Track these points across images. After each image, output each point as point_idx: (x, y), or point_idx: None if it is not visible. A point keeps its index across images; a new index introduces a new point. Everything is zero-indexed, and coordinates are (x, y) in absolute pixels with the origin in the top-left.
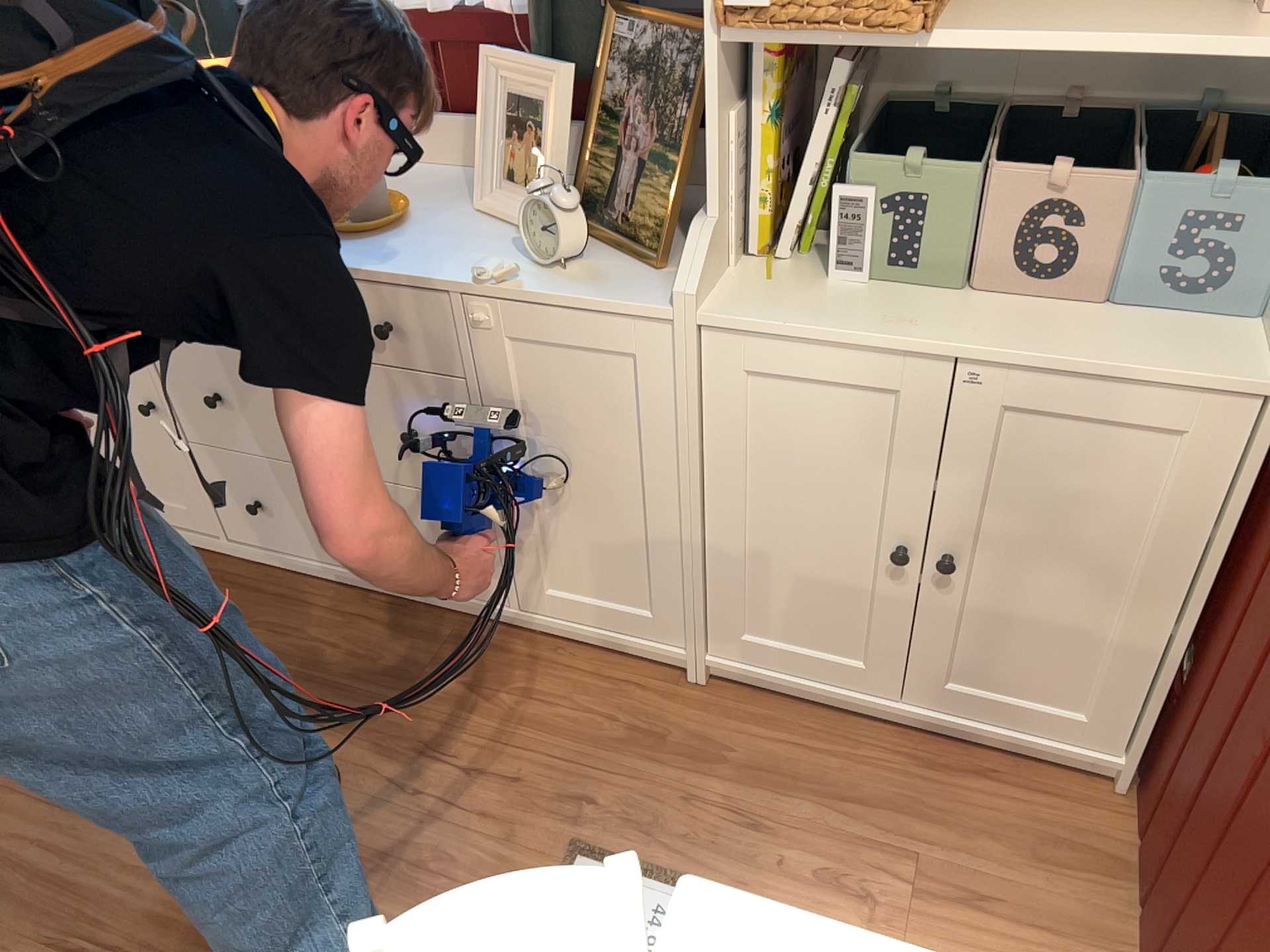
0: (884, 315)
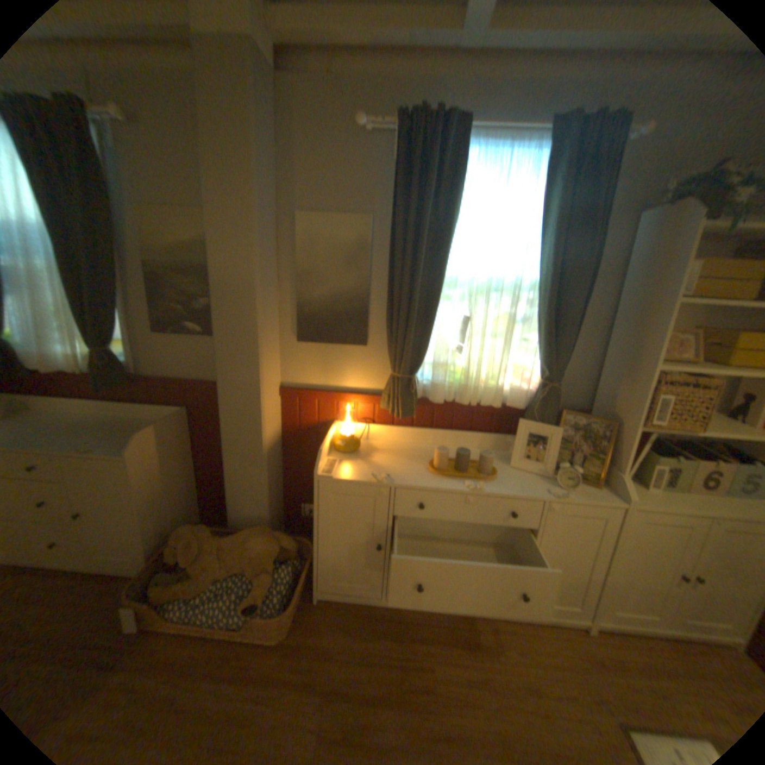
0: (681, 502)
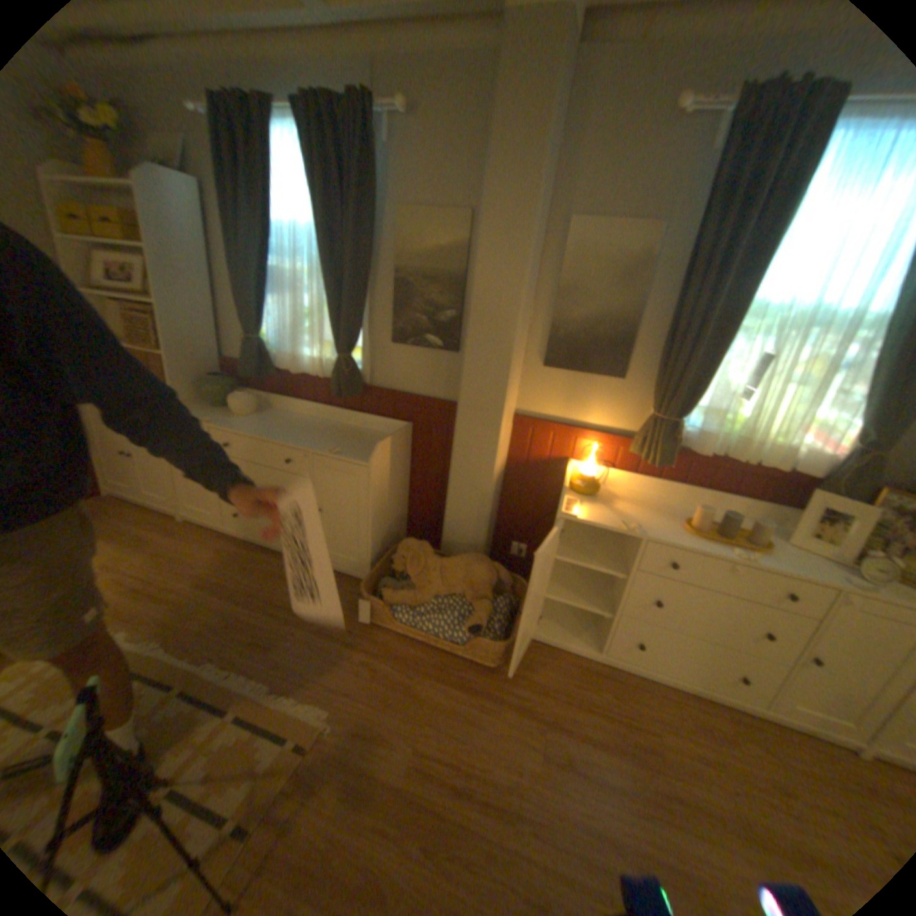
0: None
